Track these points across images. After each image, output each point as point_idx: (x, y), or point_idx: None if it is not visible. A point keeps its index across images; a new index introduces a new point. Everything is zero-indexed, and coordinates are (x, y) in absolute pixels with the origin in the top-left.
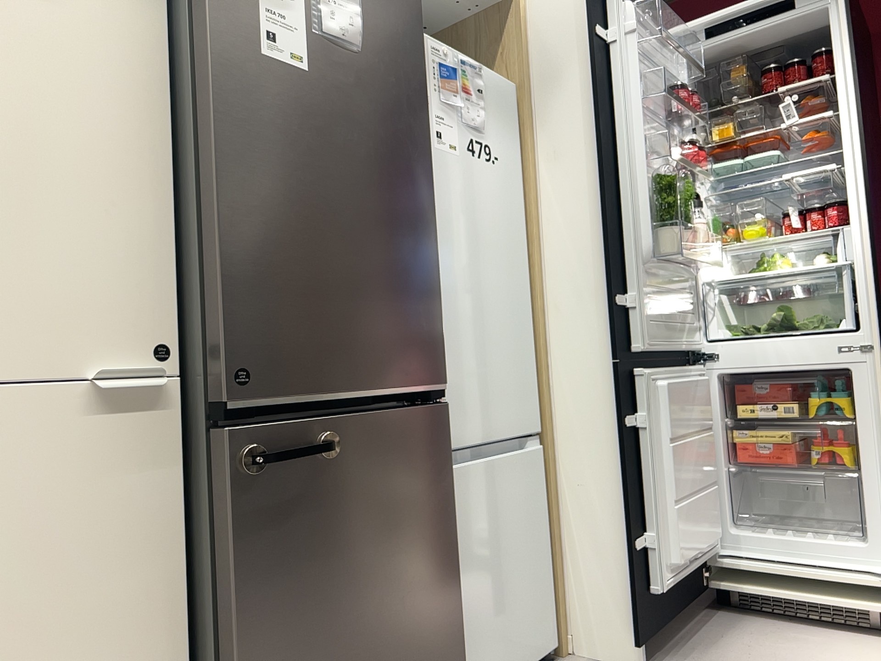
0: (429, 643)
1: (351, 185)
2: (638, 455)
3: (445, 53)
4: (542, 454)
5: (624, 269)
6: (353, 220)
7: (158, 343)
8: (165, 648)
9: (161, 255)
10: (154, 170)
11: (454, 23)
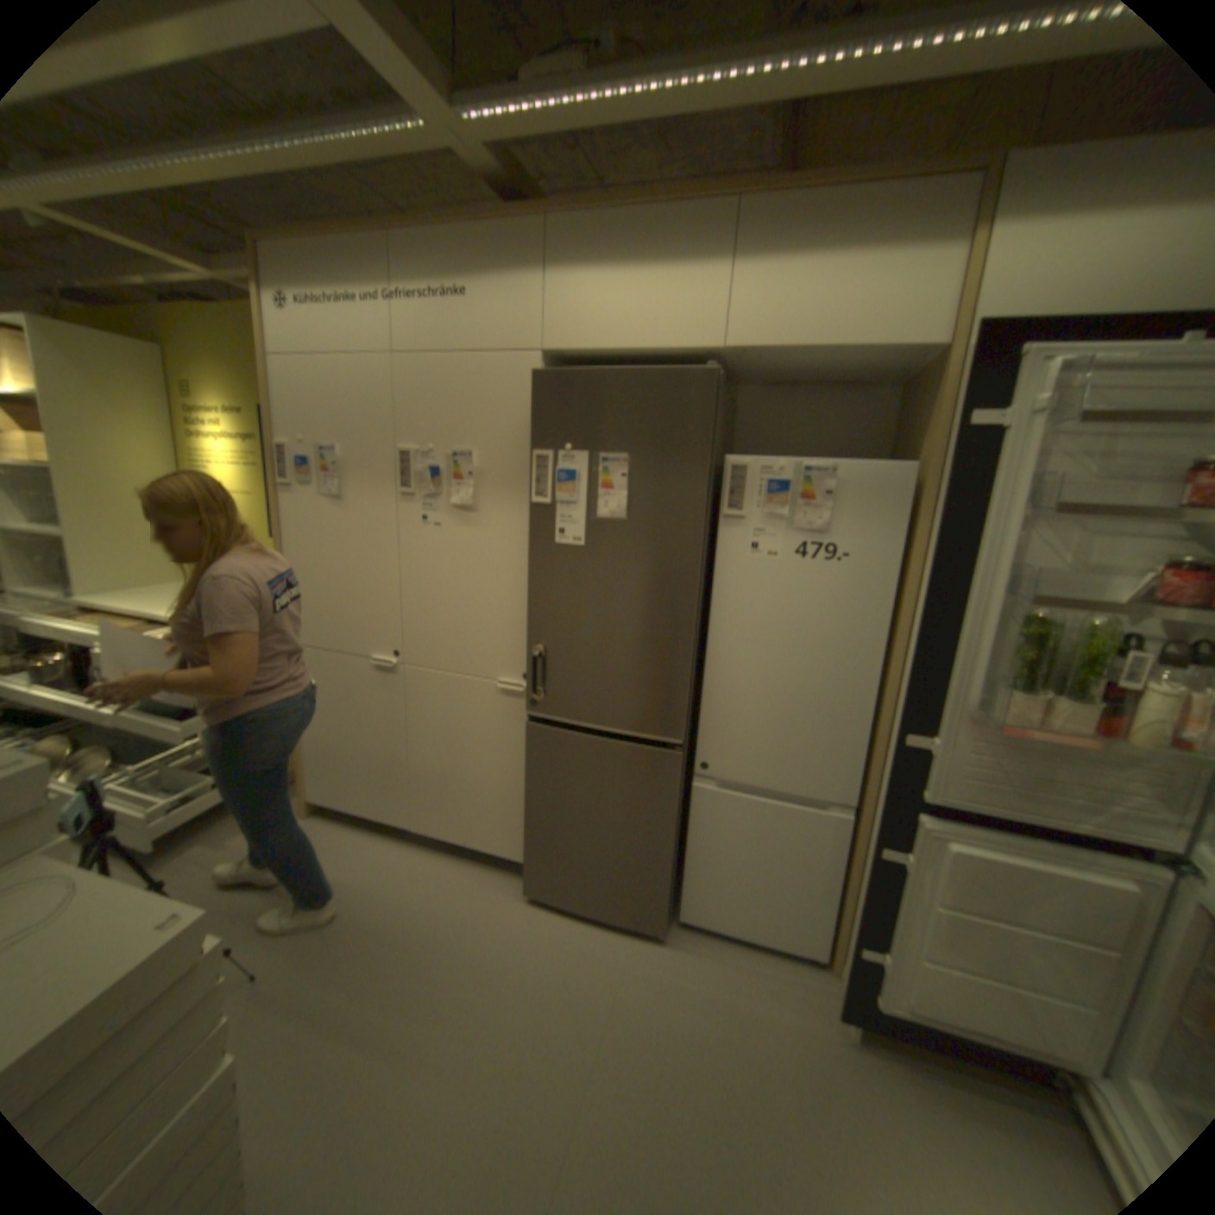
0: (638, 870)
1: (609, 611)
2: (897, 890)
3: (781, 467)
4: (858, 824)
5: (937, 712)
6: (608, 632)
7: (526, 672)
8: (522, 787)
9: (529, 635)
10: (528, 596)
11: (925, 366)
